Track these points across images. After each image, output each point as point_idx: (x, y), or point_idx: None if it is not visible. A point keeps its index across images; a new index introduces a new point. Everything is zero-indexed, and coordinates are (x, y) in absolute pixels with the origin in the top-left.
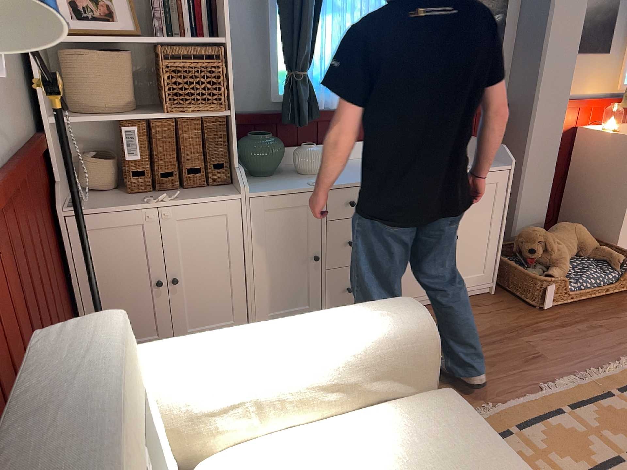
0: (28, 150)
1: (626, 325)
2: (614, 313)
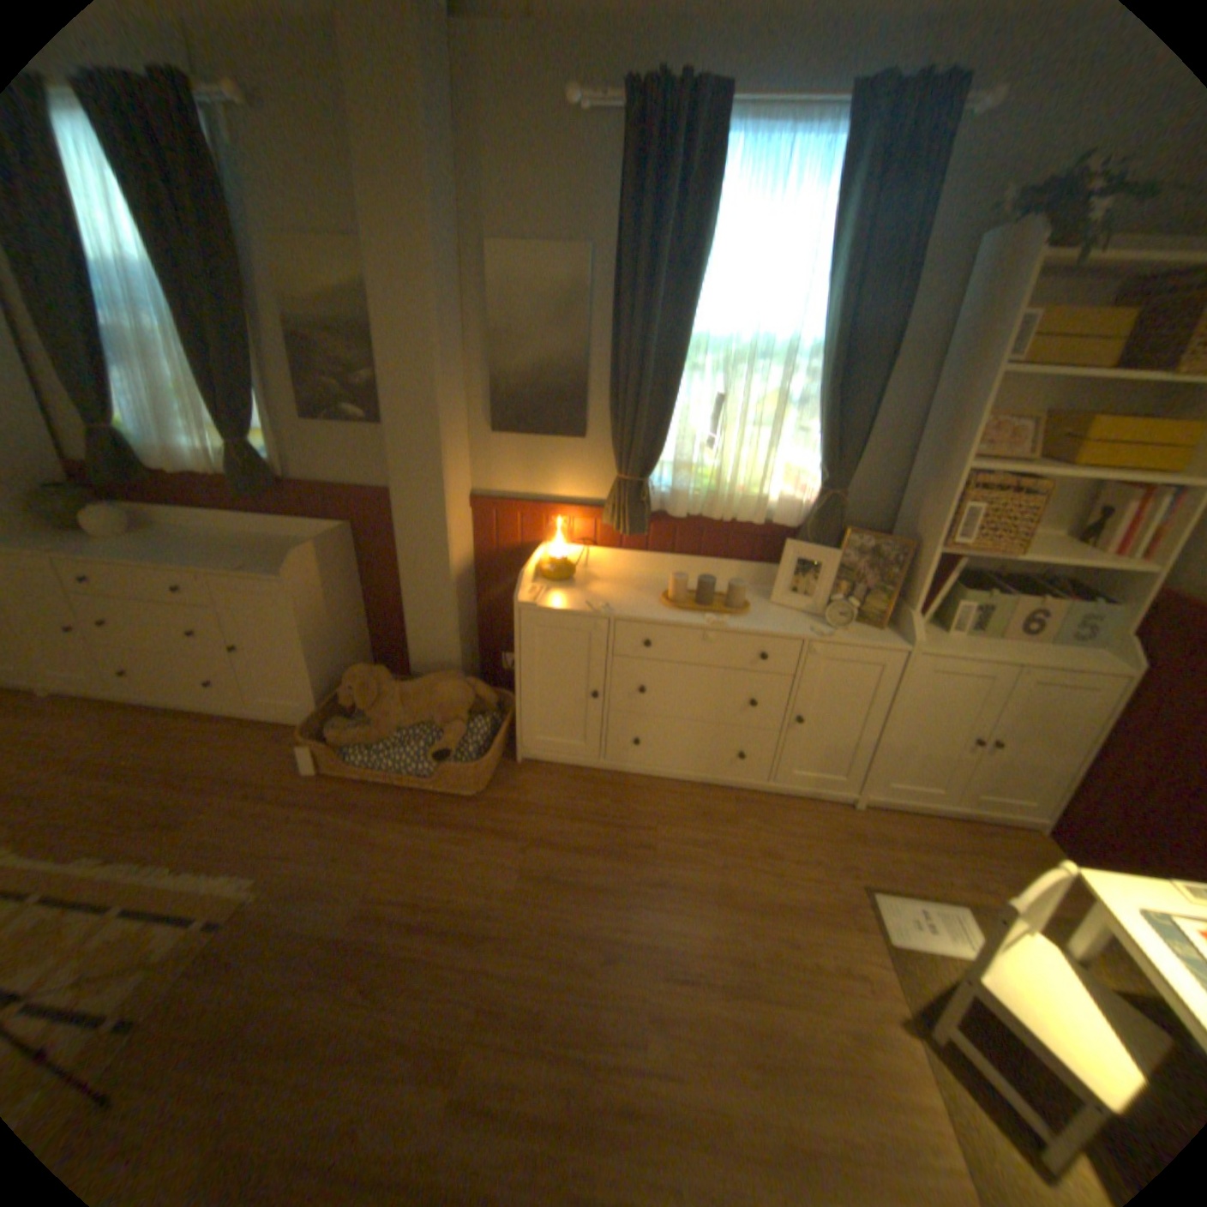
0: None
1: (347, 840)
2: (375, 819)
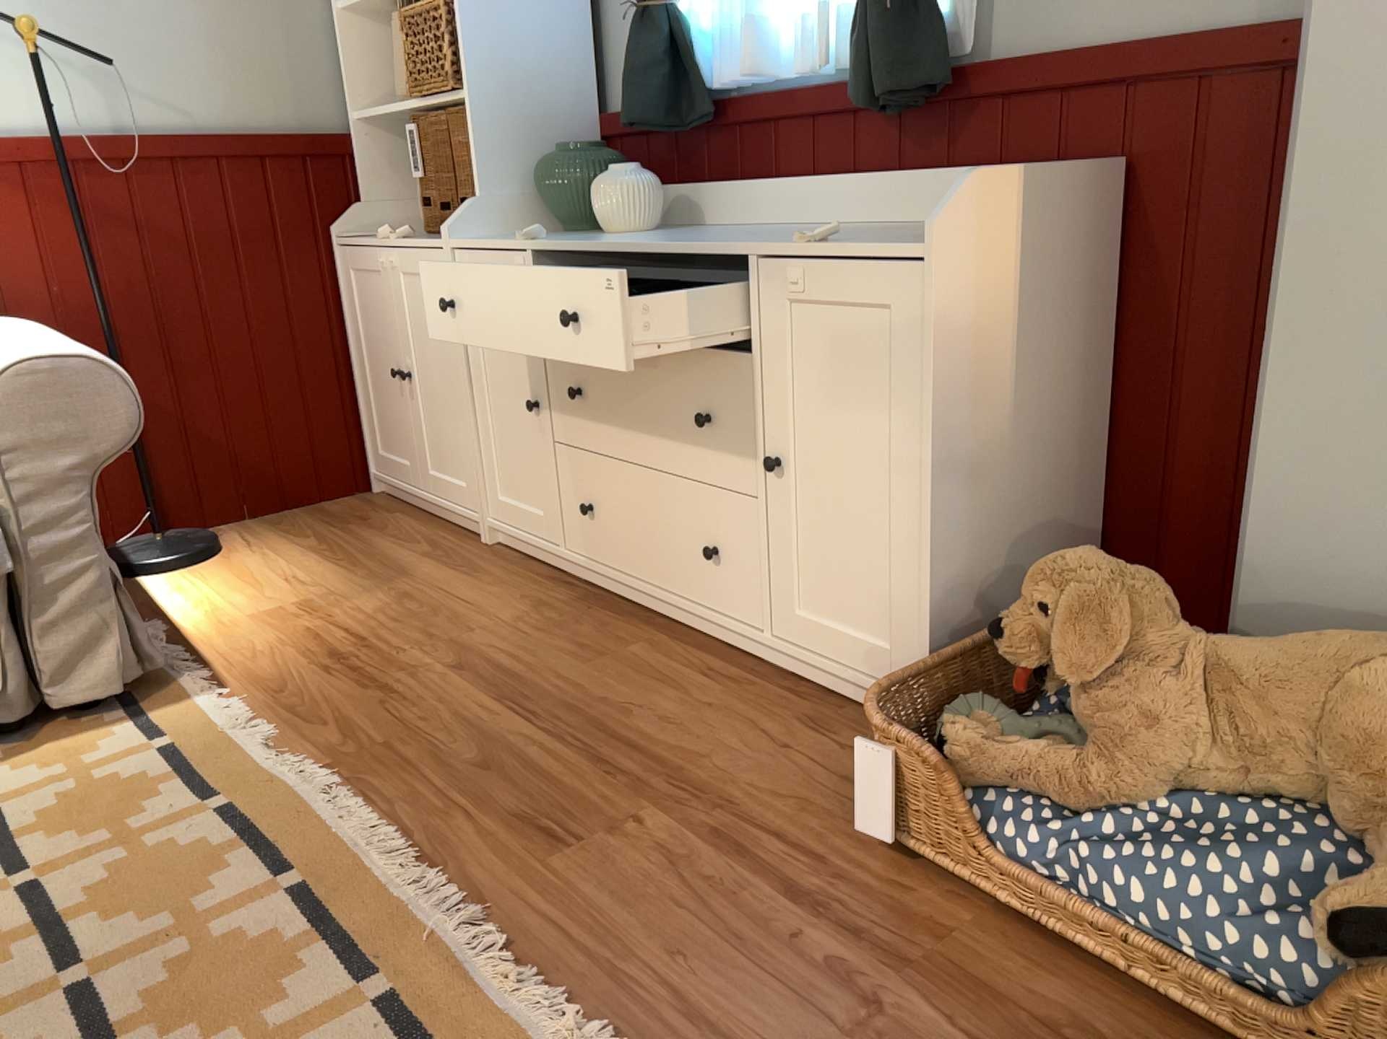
0: (240, 139)
1: None
2: None
